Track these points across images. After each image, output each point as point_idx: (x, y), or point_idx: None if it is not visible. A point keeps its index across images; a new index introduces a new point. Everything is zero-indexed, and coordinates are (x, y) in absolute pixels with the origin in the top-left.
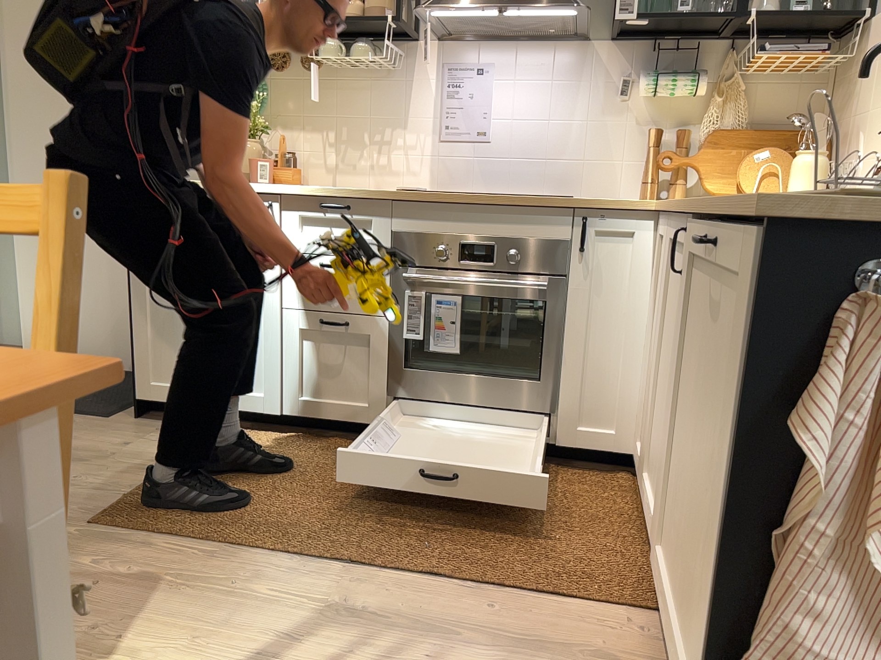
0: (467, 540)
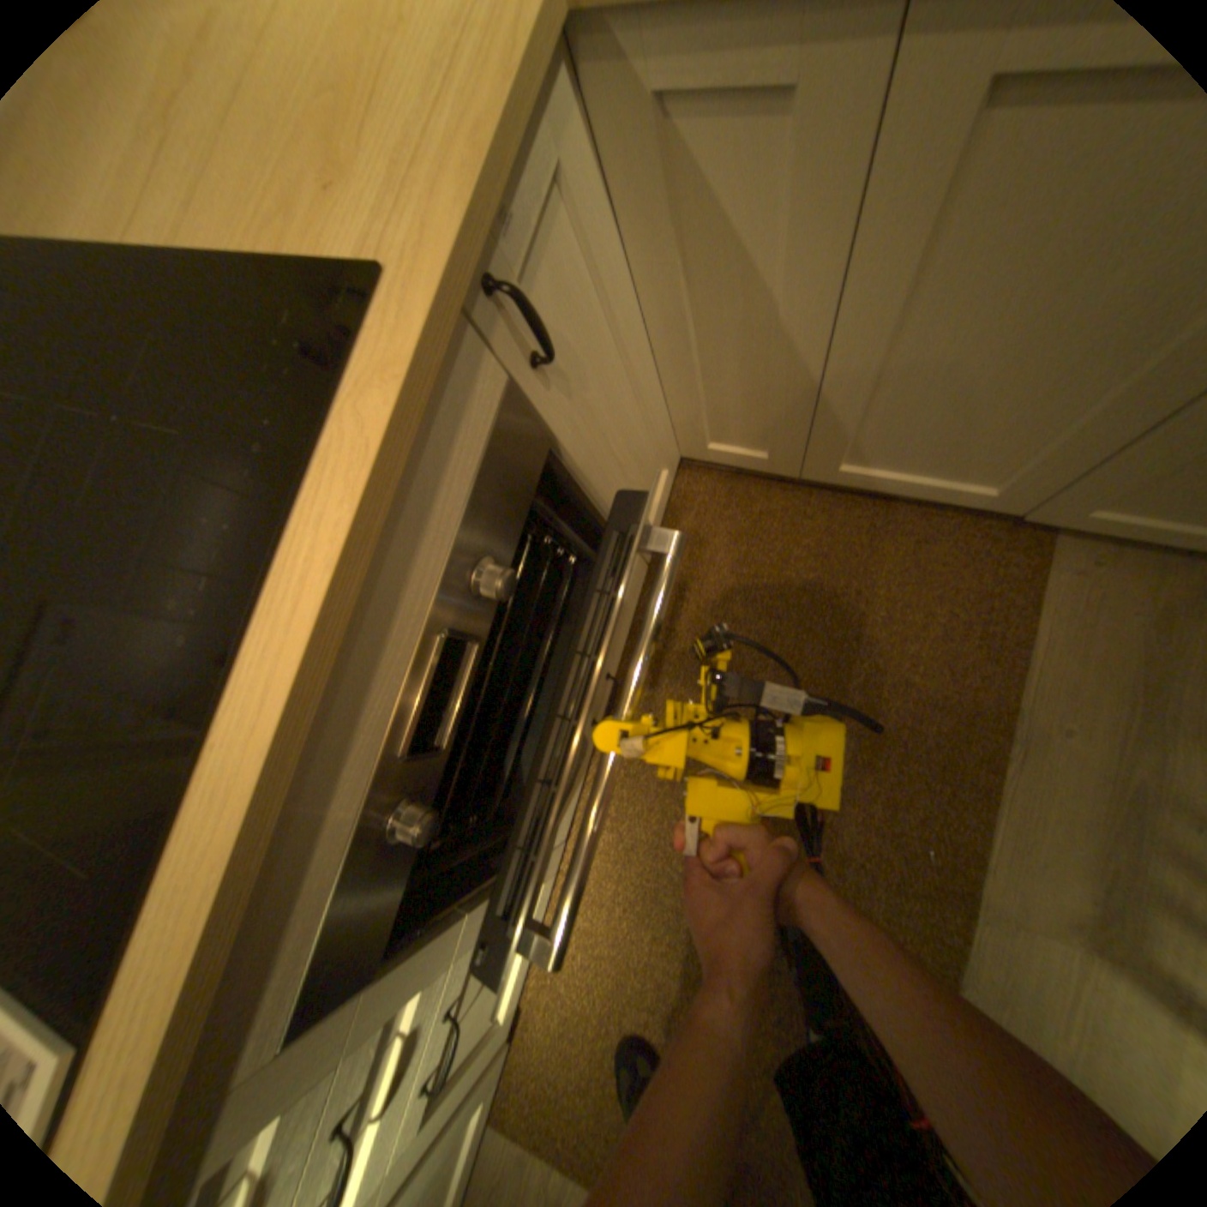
0: (886, 742)
